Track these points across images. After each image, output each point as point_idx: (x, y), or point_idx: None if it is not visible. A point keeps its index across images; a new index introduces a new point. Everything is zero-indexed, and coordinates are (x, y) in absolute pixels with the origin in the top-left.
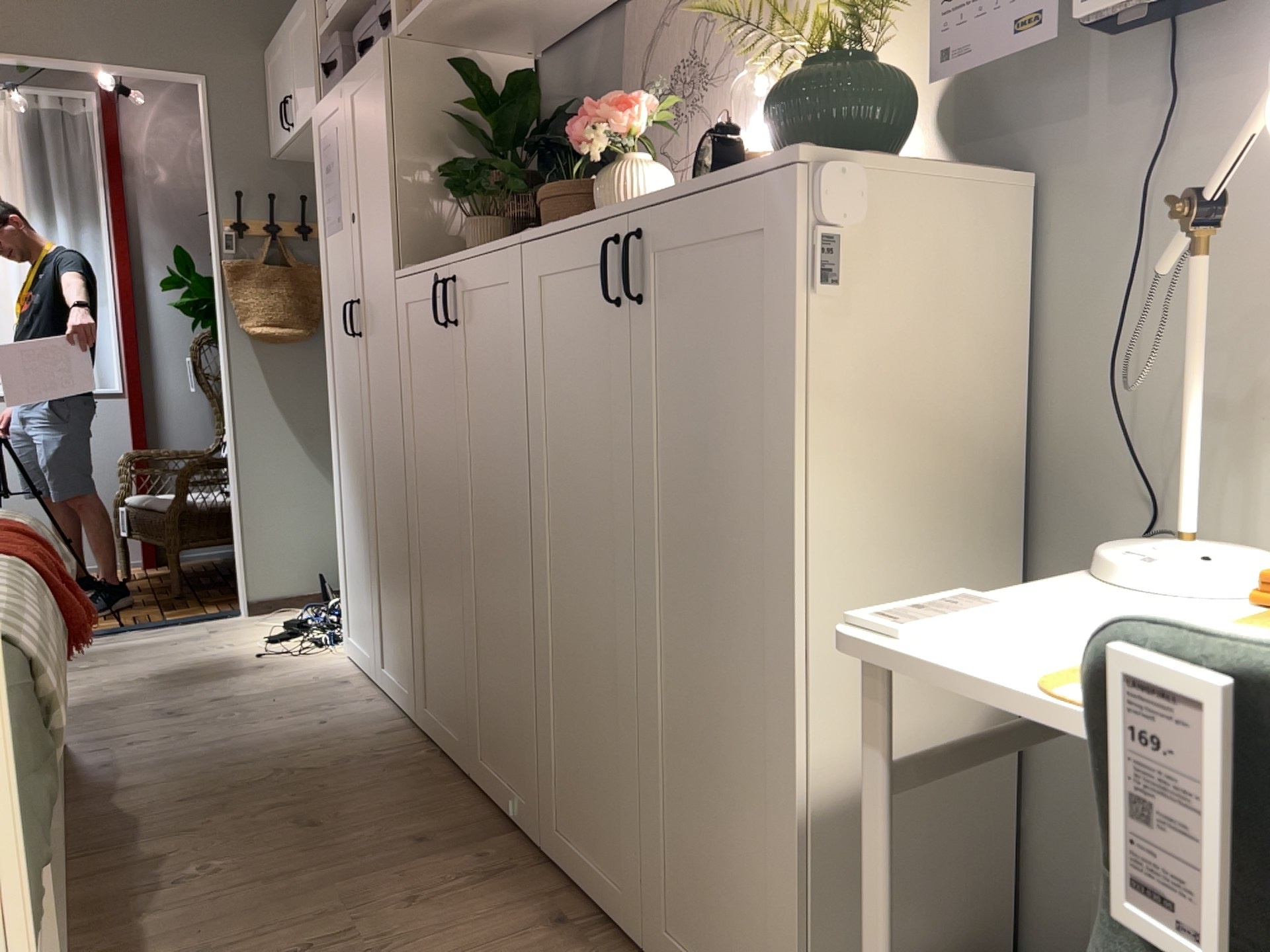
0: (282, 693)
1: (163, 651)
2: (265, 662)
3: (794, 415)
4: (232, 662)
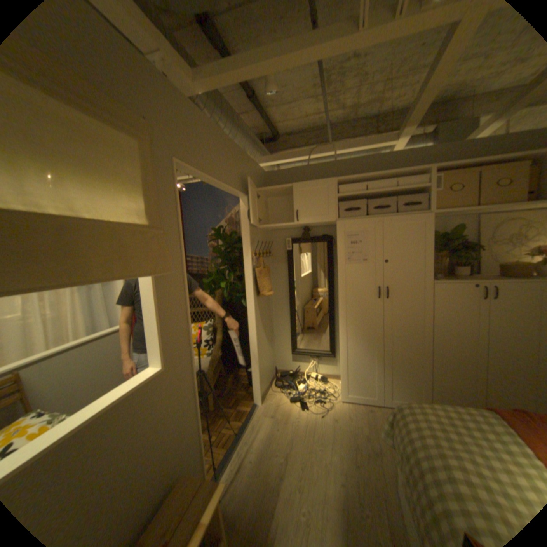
0: (371, 426)
1: (285, 436)
2: (329, 419)
3: None
4: (322, 425)
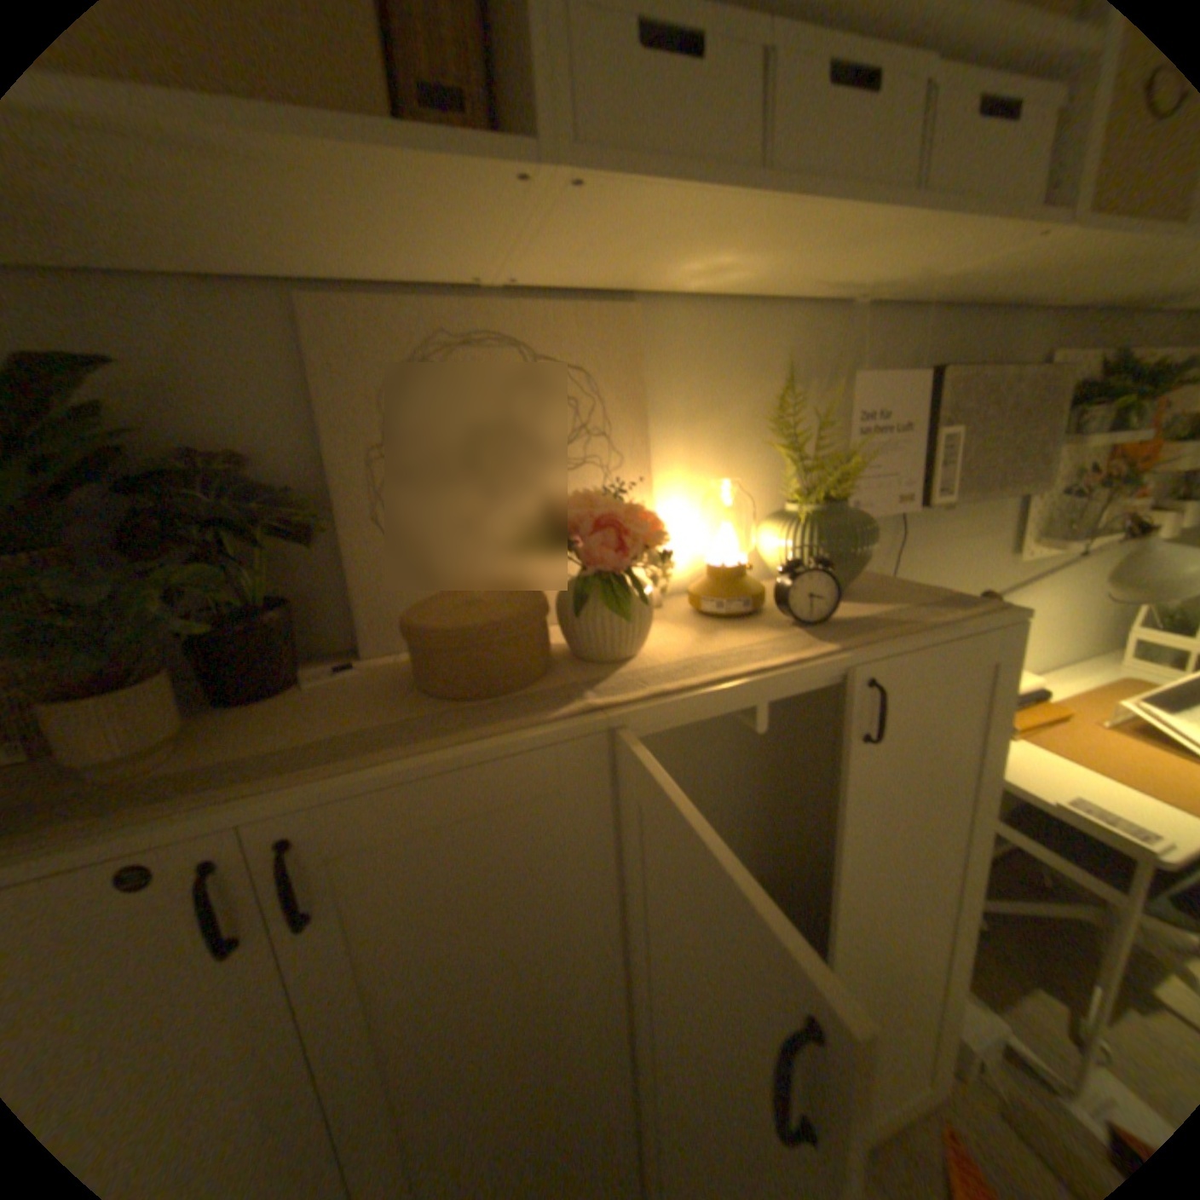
0: None
1: None
2: None
3: (1001, 764)
4: None
